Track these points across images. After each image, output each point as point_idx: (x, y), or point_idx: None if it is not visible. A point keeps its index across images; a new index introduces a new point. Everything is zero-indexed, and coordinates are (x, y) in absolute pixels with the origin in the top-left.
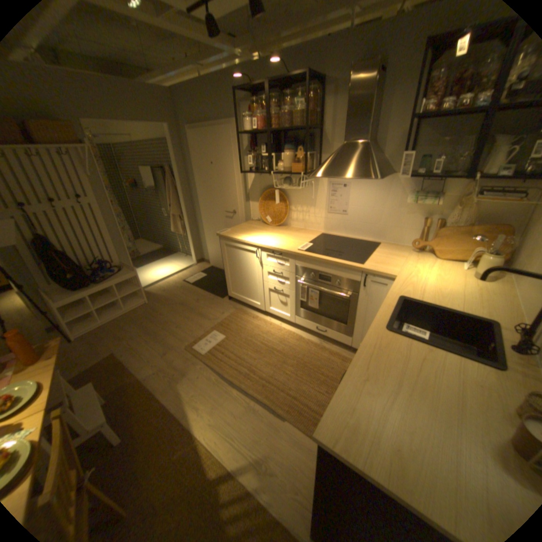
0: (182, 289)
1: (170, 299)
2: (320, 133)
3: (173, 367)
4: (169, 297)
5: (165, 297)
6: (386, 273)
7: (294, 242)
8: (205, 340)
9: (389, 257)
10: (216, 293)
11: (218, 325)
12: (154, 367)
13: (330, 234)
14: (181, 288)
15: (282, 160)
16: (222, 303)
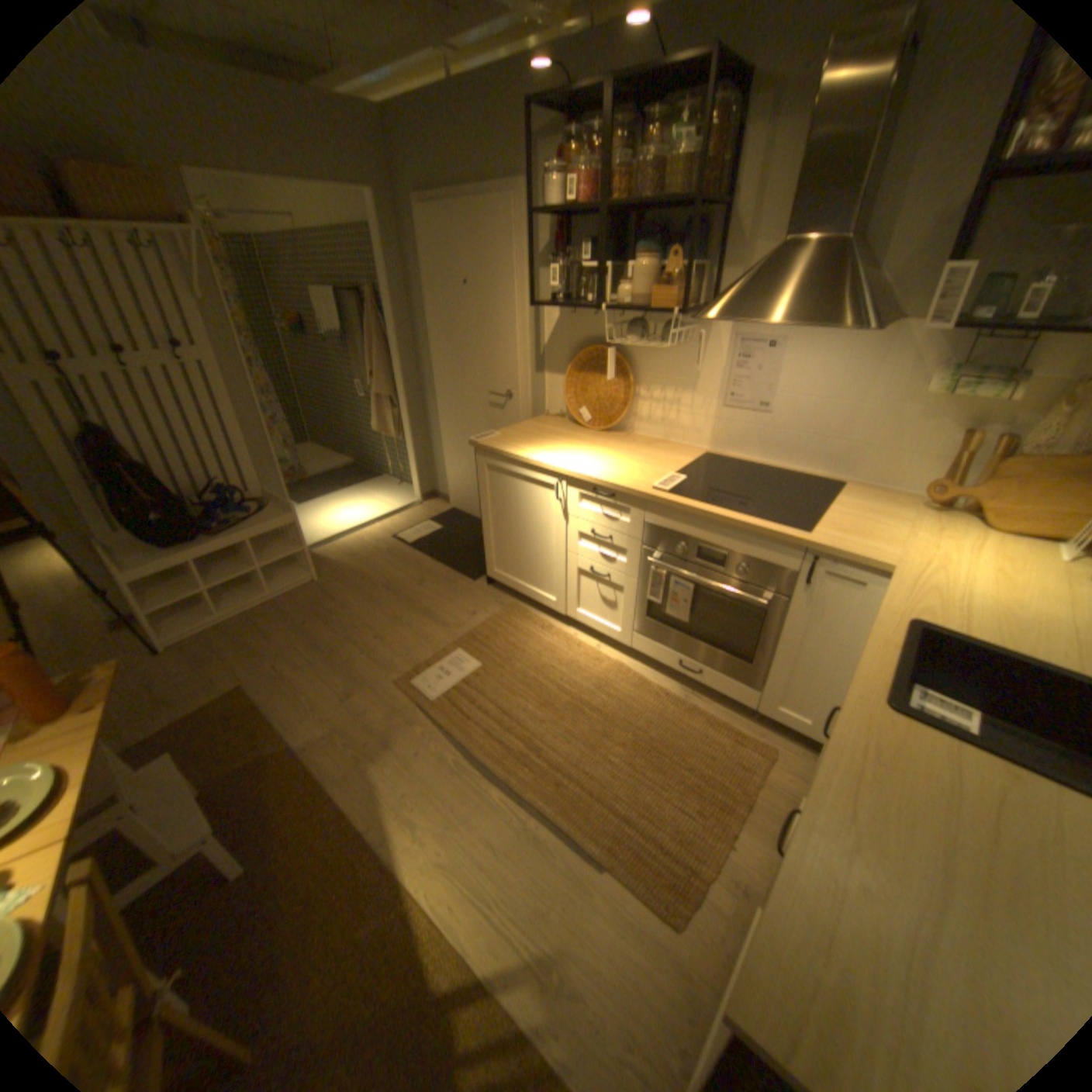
0: (391, 555)
1: (365, 574)
2: (726, 216)
3: (367, 724)
4: (363, 570)
5: (354, 568)
6: (868, 558)
7: (644, 470)
8: (435, 670)
9: (870, 519)
10: (461, 568)
11: (464, 638)
12: (327, 721)
13: (724, 455)
14: (390, 551)
15: (629, 279)
16: (473, 589)
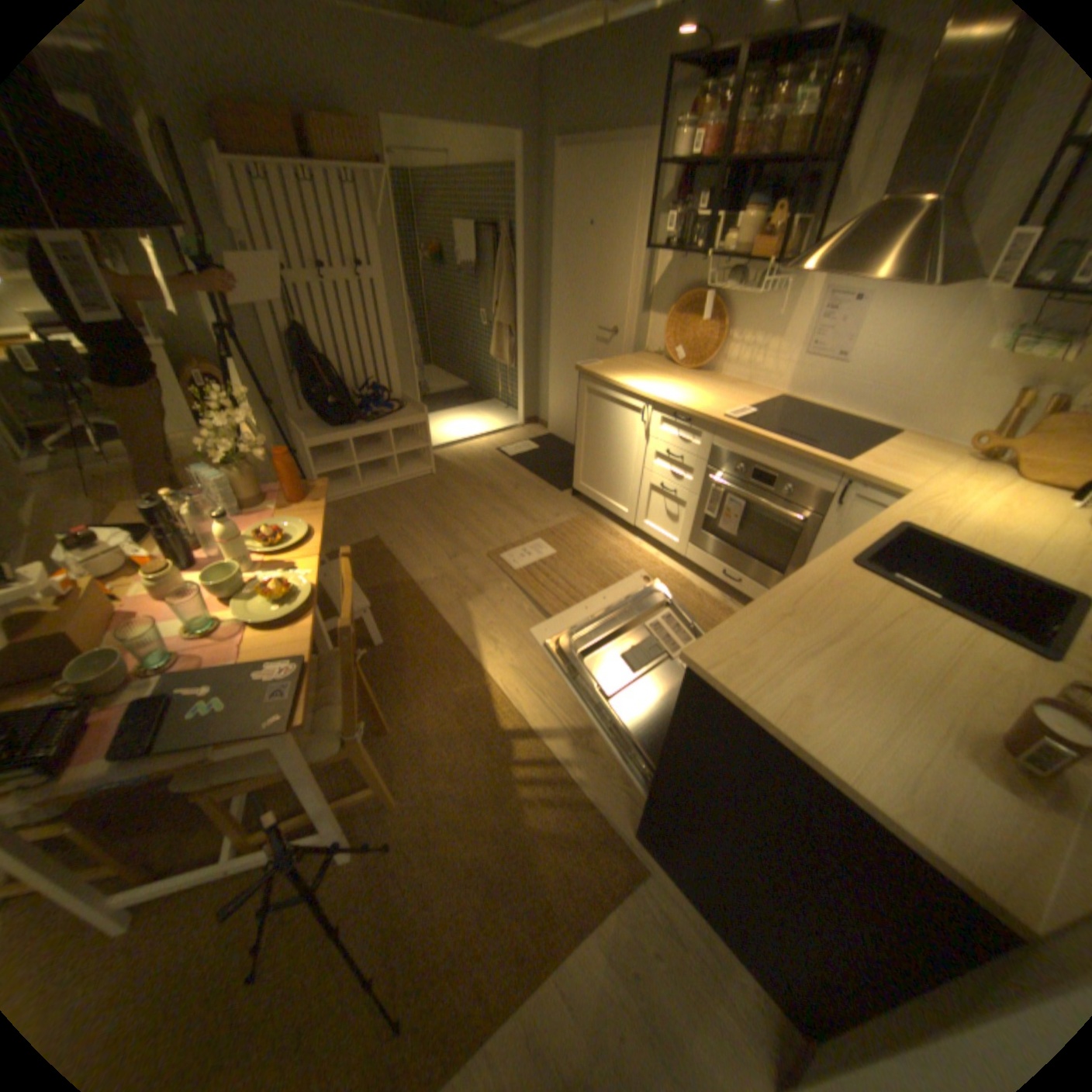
0: (494, 463)
1: (472, 475)
2: (836, 174)
3: (467, 576)
4: (471, 472)
5: (463, 470)
6: (892, 483)
7: (721, 402)
8: (521, 550)
9: (911, 459)
10: (550, 481)
11: (547, 532)
12: (438, 569)
13: (799, 399)
14: (493, 461)
15: (738, 228)
16: (559, 499)
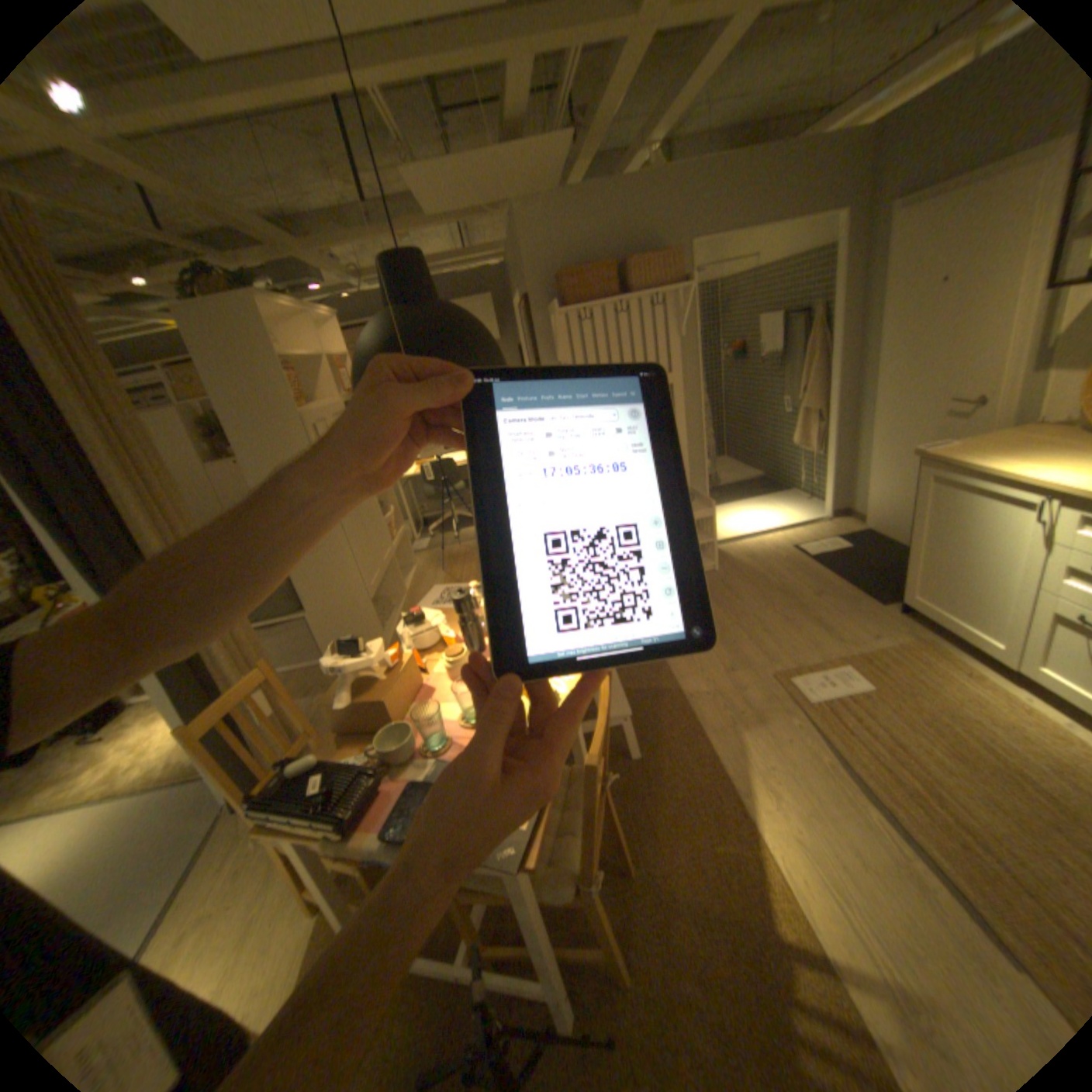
0: (790, 562)
1: (761, 574)
2: None
3: (746, 698)
4: (760, 571)
5: (751, 568)
6: None
7: None
8: (823, 677)
9: None
10: (869, 590)
11: (862, 658)
12: (712, 683)
13: None
14: (789, 559)
15: None
16: (881, 614)
